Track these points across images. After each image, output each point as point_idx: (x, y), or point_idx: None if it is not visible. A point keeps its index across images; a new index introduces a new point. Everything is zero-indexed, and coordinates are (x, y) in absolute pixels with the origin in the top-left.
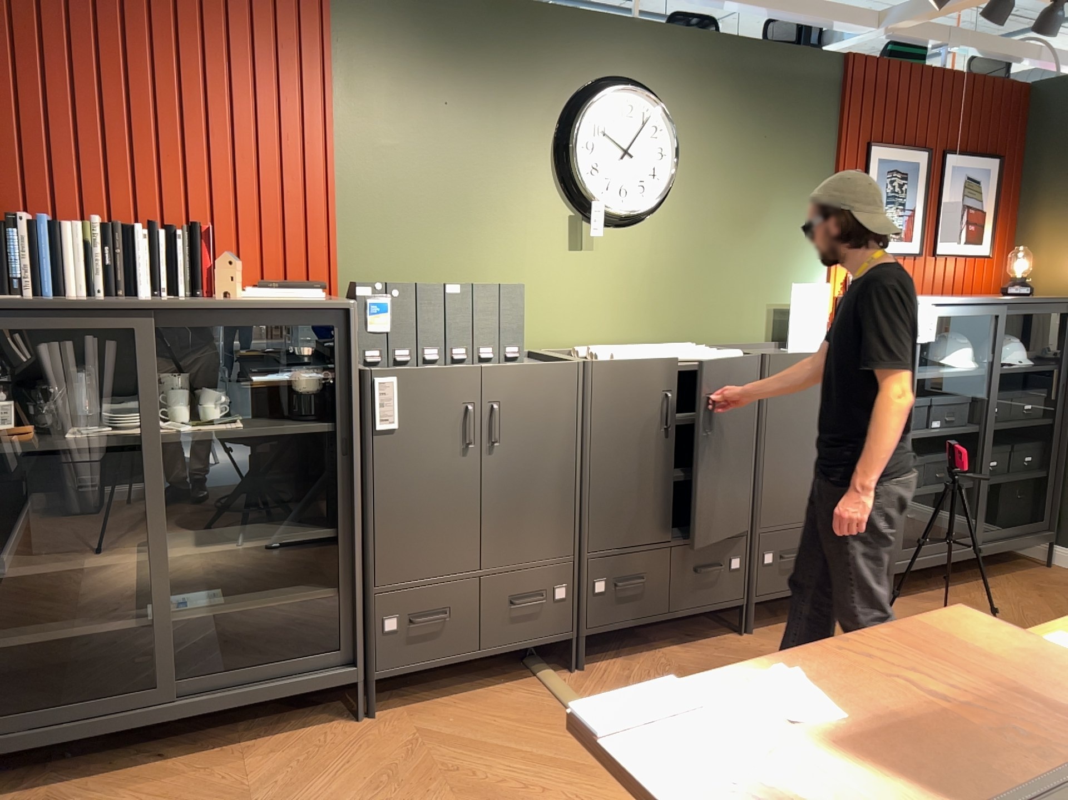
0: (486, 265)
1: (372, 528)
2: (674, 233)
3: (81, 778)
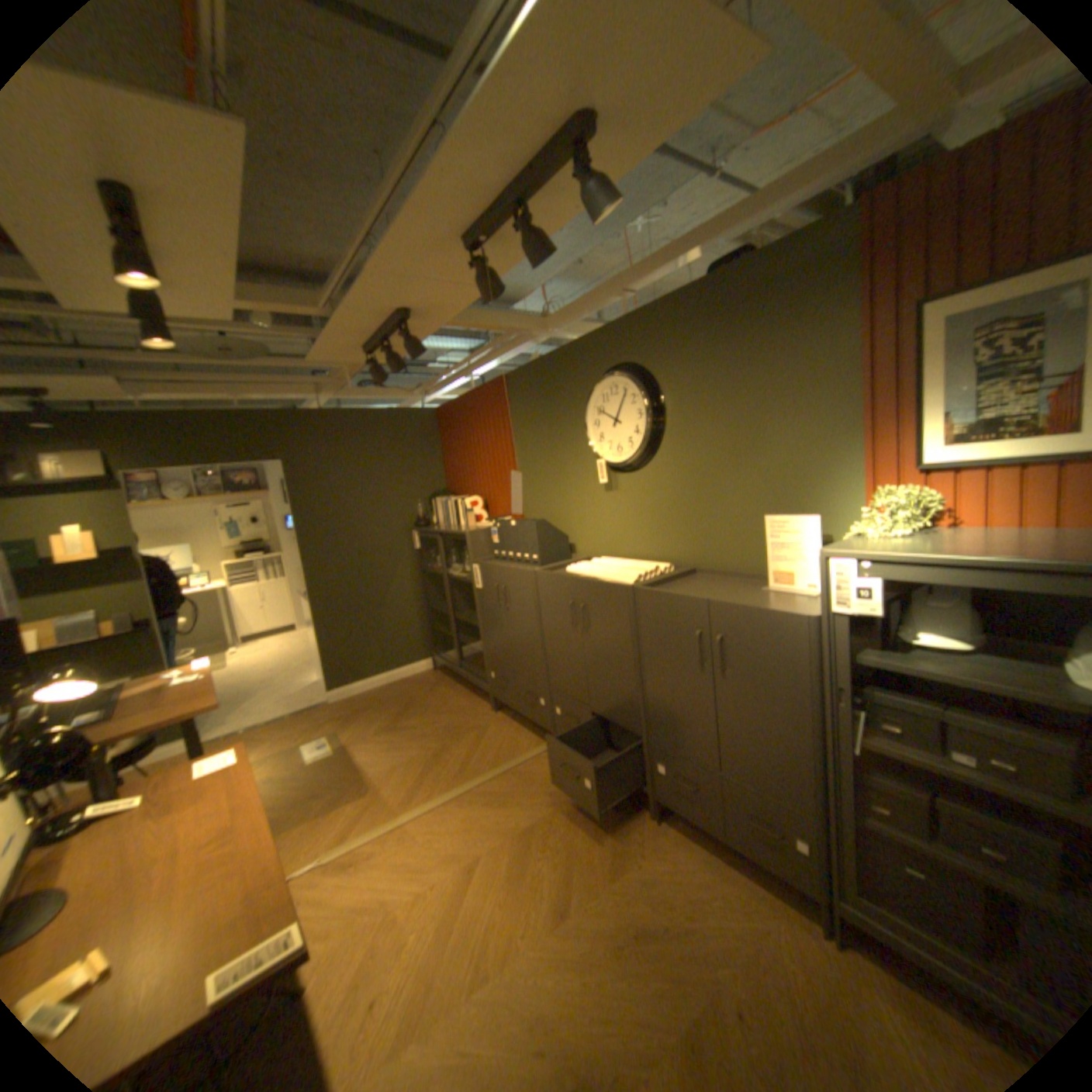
0: (569, 505)
1: (483, 630)
2: (670, 472)
3: (451, 681)
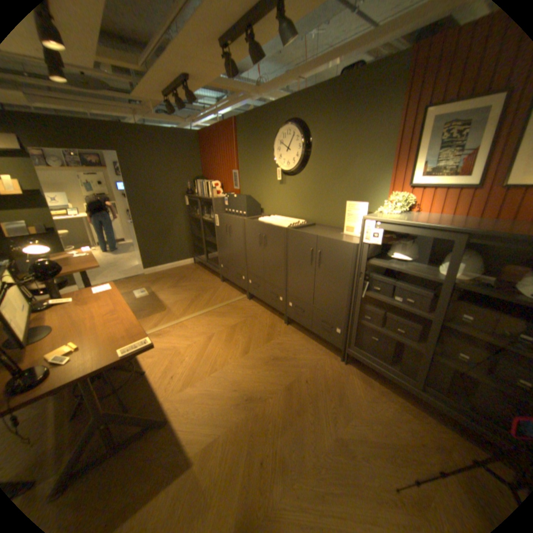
0: (262, 189)
1: (219, 245)
2: (310, 177)
3: (203, 268)
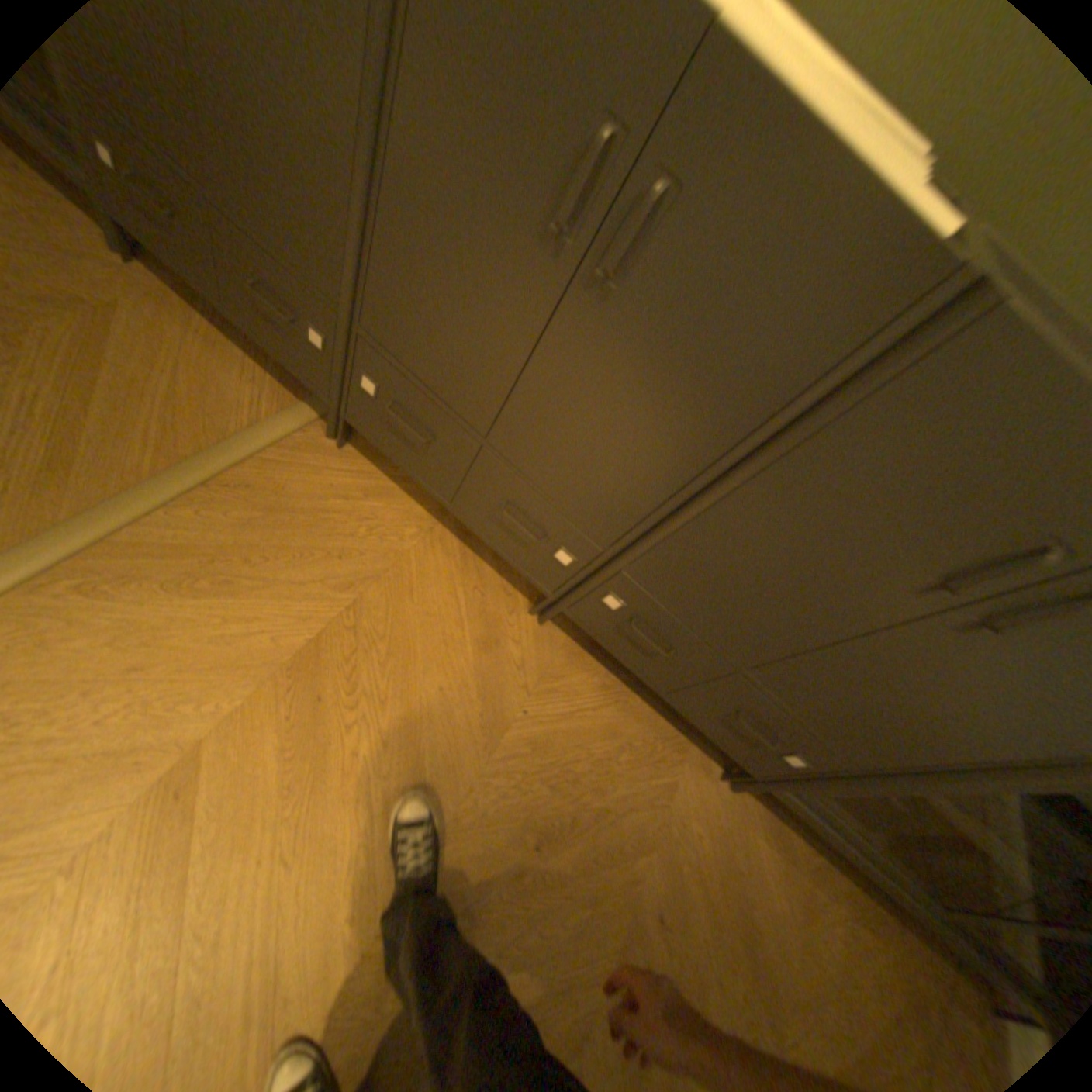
0: None
1: None
2: None
3: None
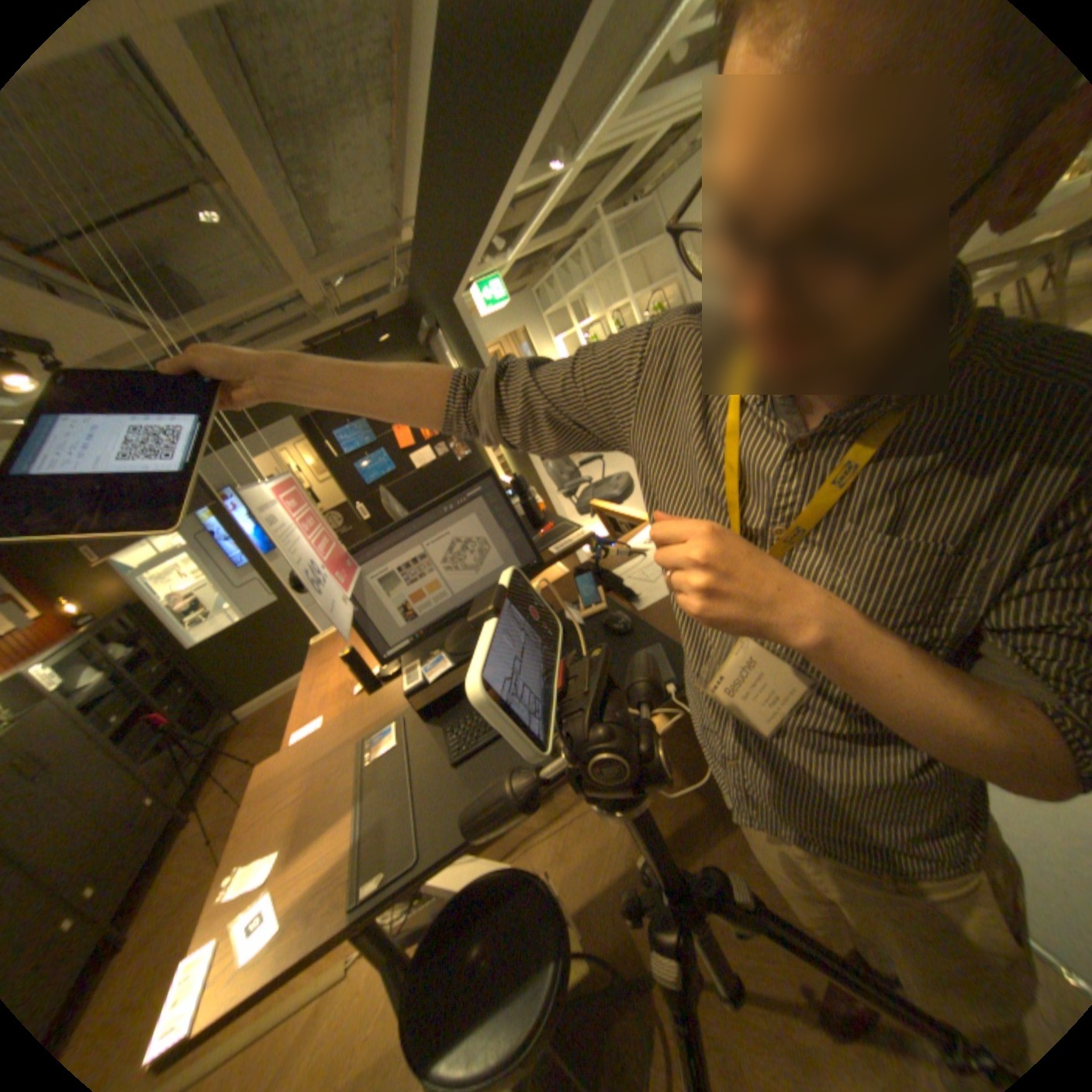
0: None
1: None
2: None
3: None
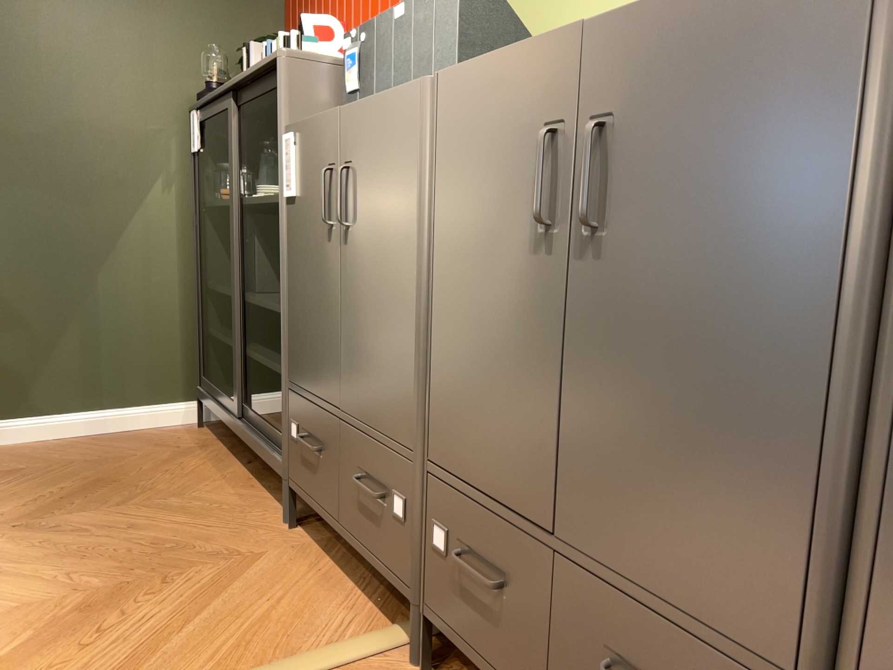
0: None
1: (287, 311)
2: None
3: (224, 449)
